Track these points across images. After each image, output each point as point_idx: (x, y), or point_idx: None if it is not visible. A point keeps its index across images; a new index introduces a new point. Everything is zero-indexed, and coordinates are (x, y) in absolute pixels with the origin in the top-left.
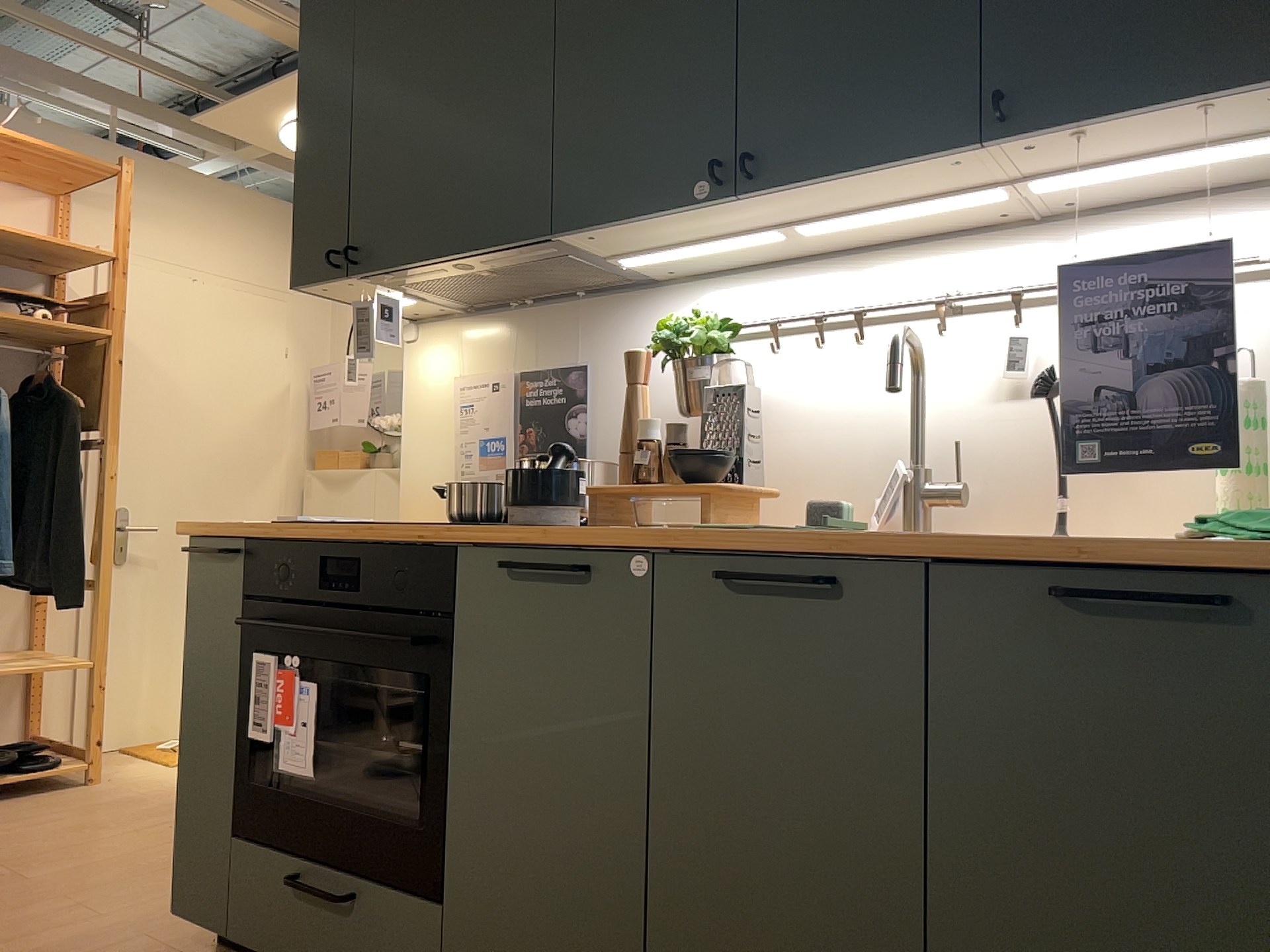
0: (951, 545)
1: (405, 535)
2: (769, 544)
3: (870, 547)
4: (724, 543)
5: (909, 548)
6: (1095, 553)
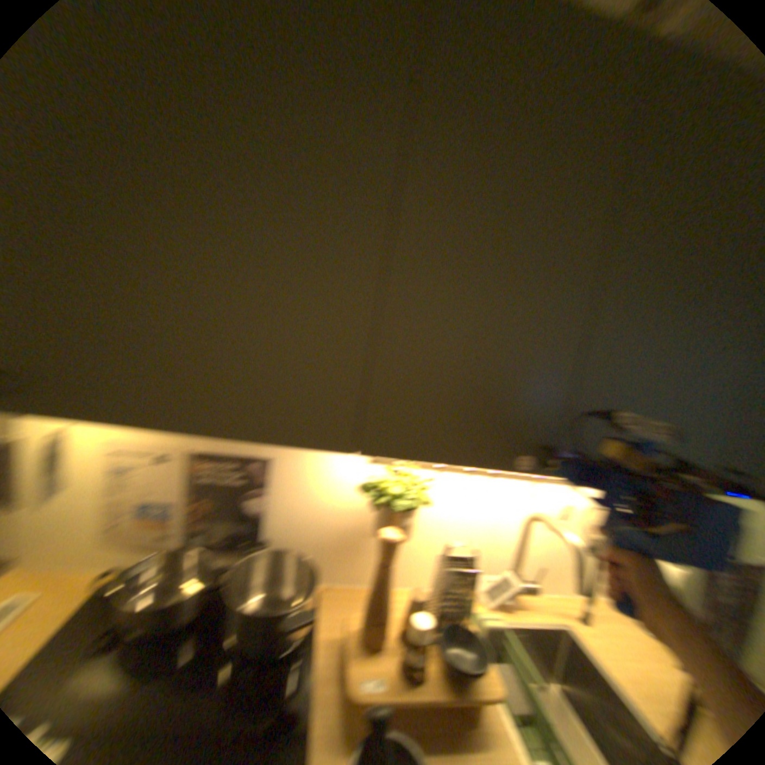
0: None
1: None
2: None
3: None
4: None
5: None
6: None
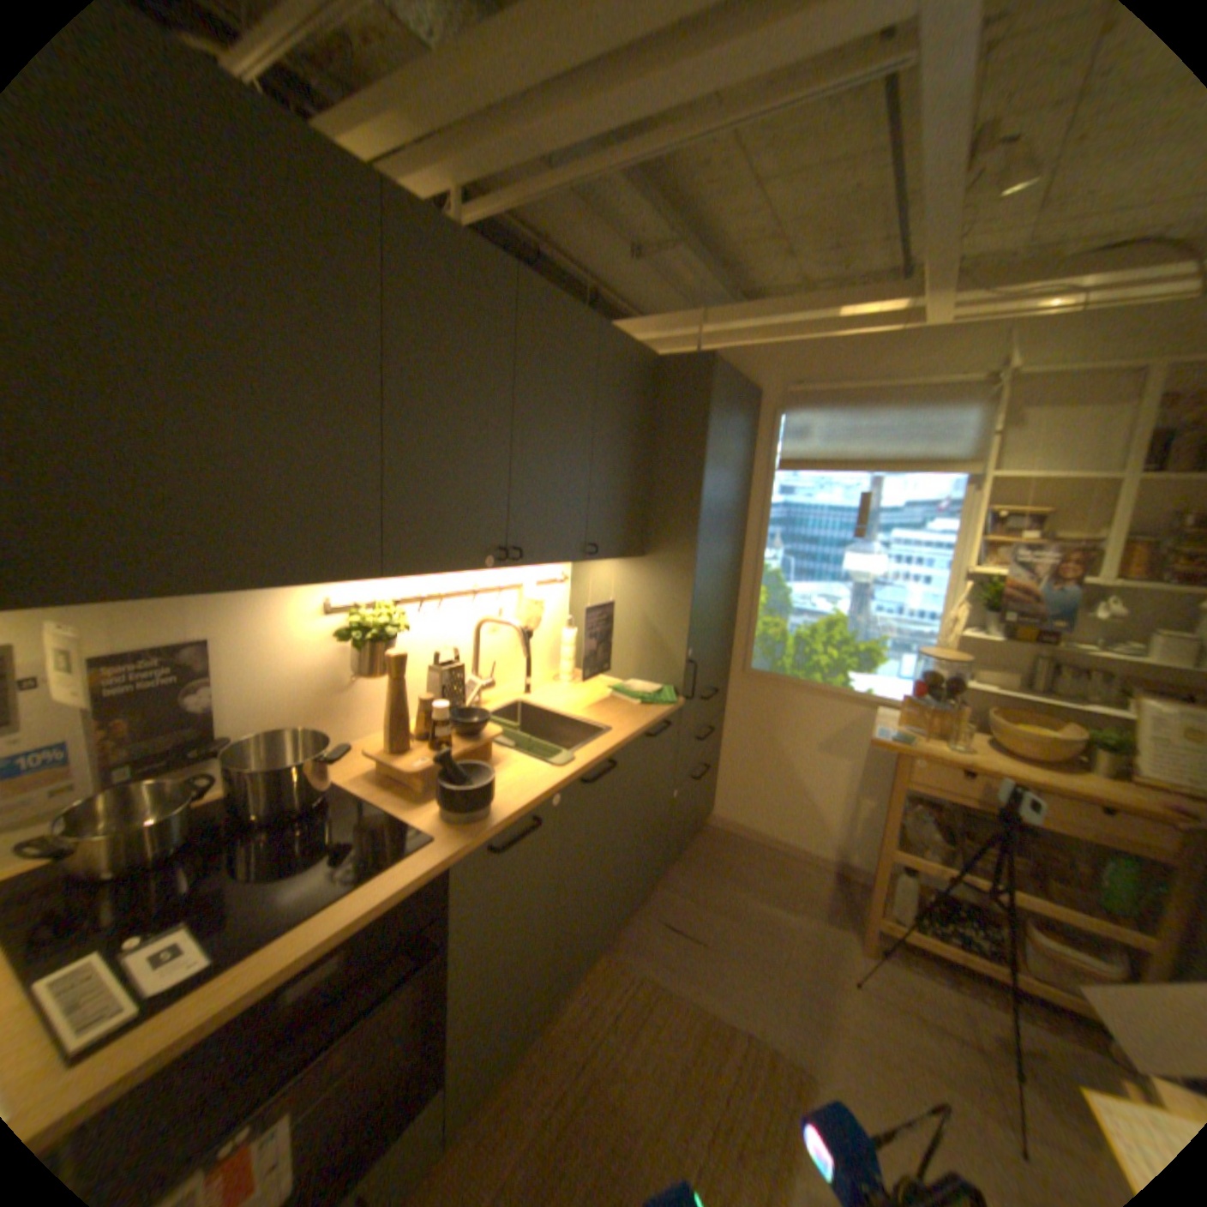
0: (636, 735)
1: (391, 893)
2: (590, 760)
3: (620, 746)
4: (586, 769)
5: (628, 741)
6: (654, 723)
